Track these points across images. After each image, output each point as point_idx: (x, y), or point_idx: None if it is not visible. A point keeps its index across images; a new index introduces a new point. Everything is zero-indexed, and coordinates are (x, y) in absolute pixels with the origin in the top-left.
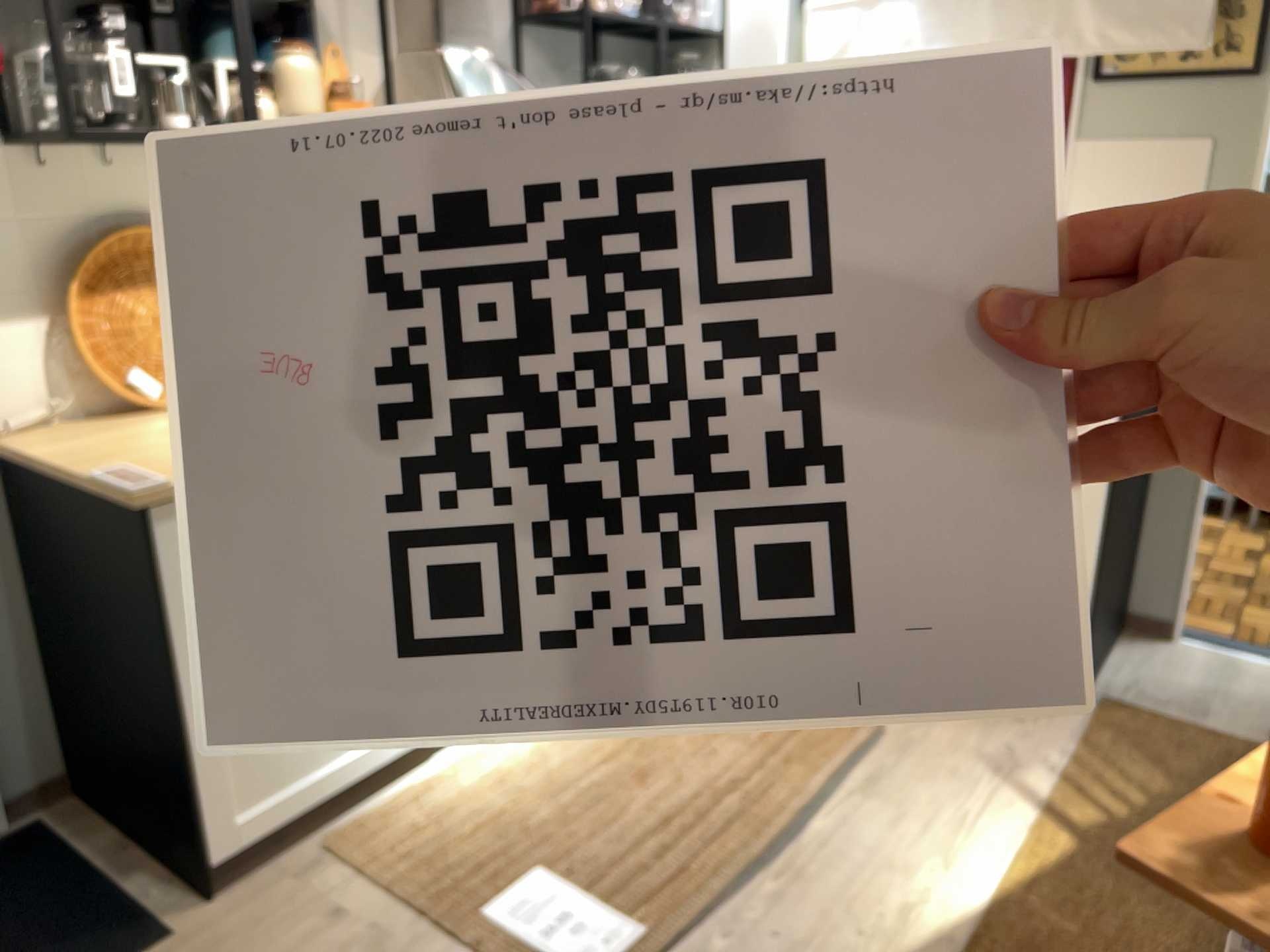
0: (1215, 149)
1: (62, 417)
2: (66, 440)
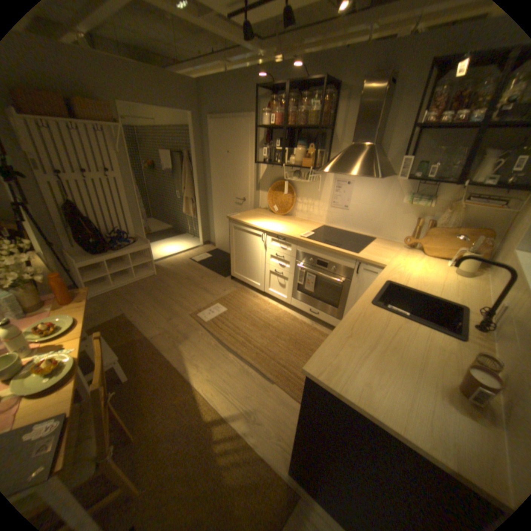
0: None
1: (268, 209)
2: (258, 211)
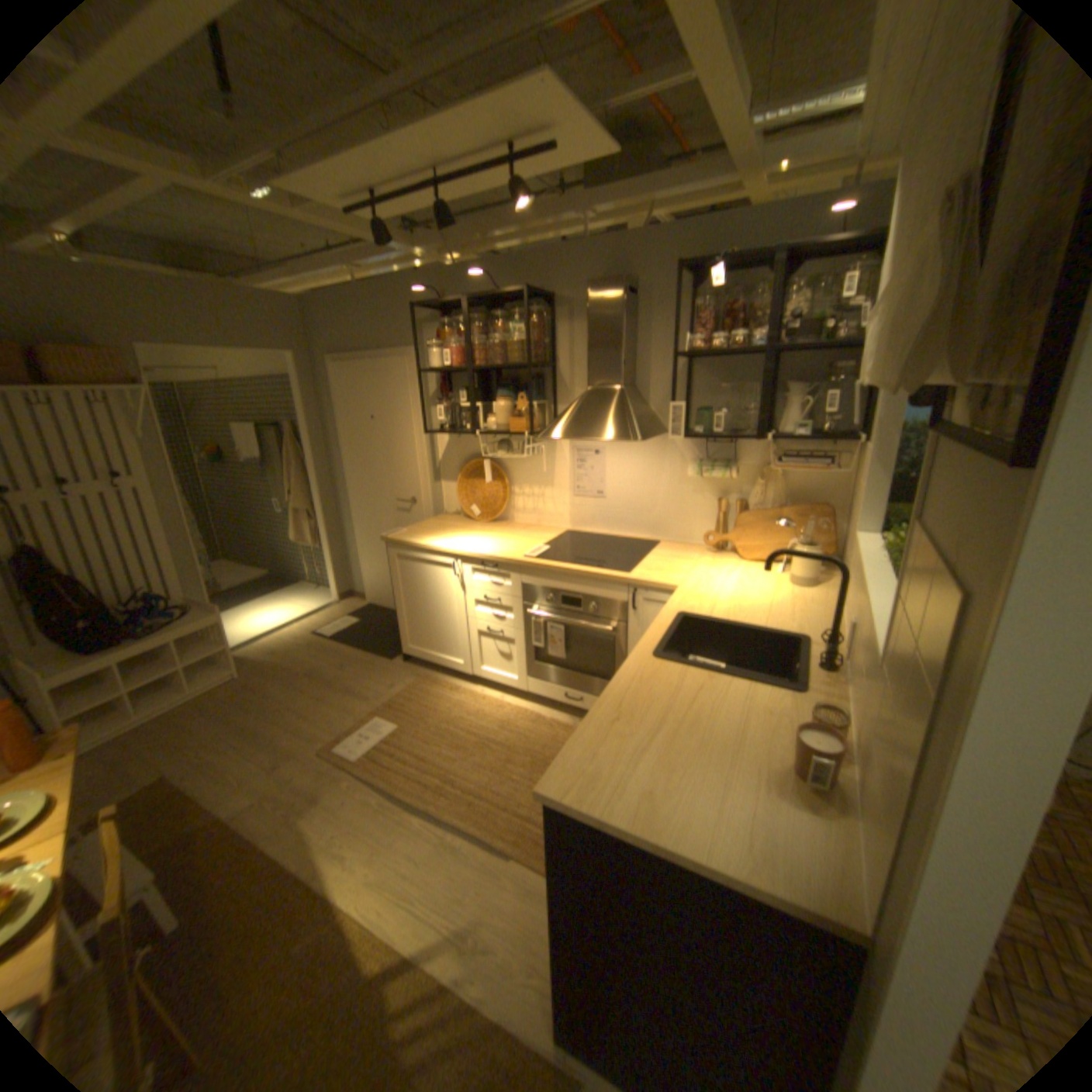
0: (963, 630)
1: (462, 513)
2: (442, 519)
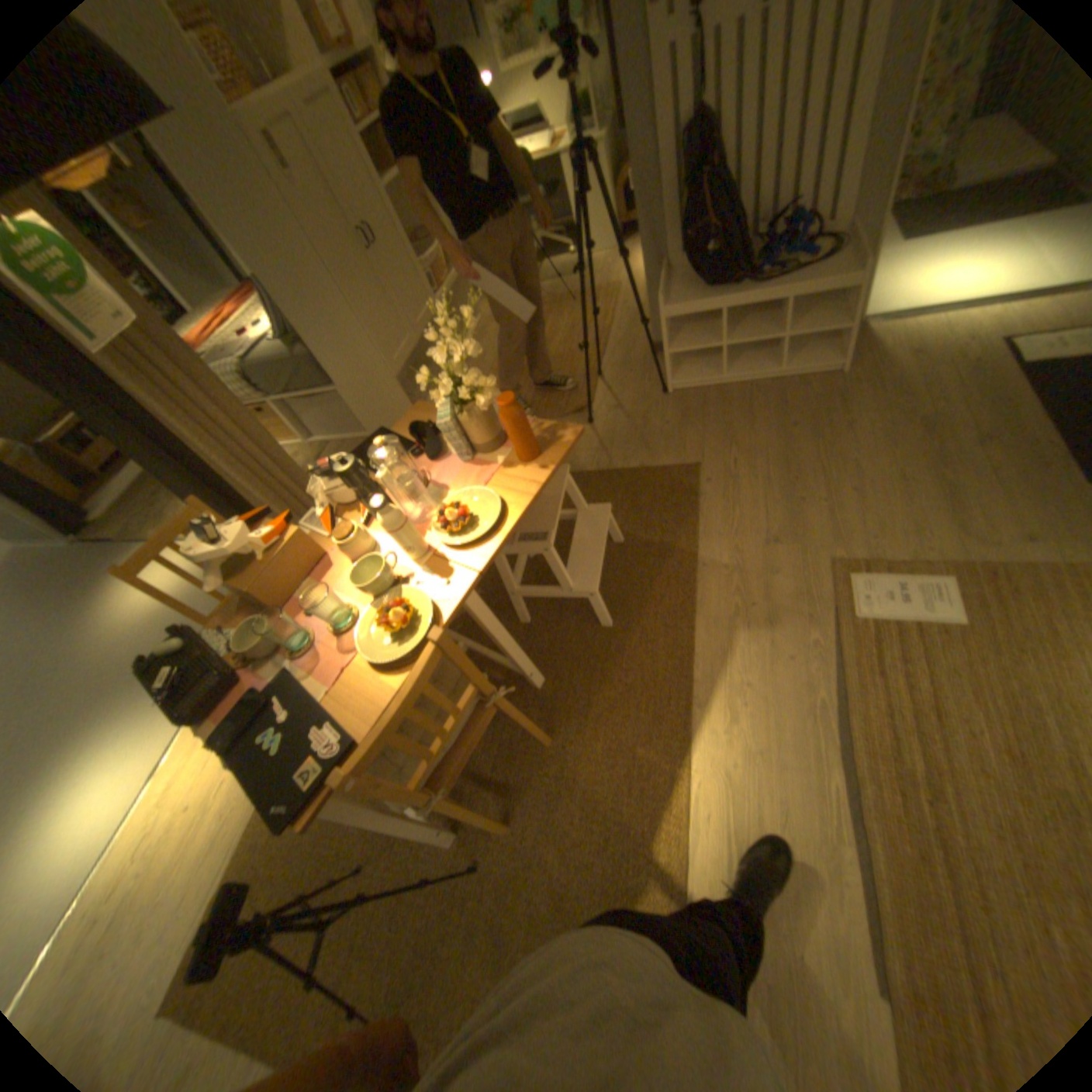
0: None
1: None
2: None
